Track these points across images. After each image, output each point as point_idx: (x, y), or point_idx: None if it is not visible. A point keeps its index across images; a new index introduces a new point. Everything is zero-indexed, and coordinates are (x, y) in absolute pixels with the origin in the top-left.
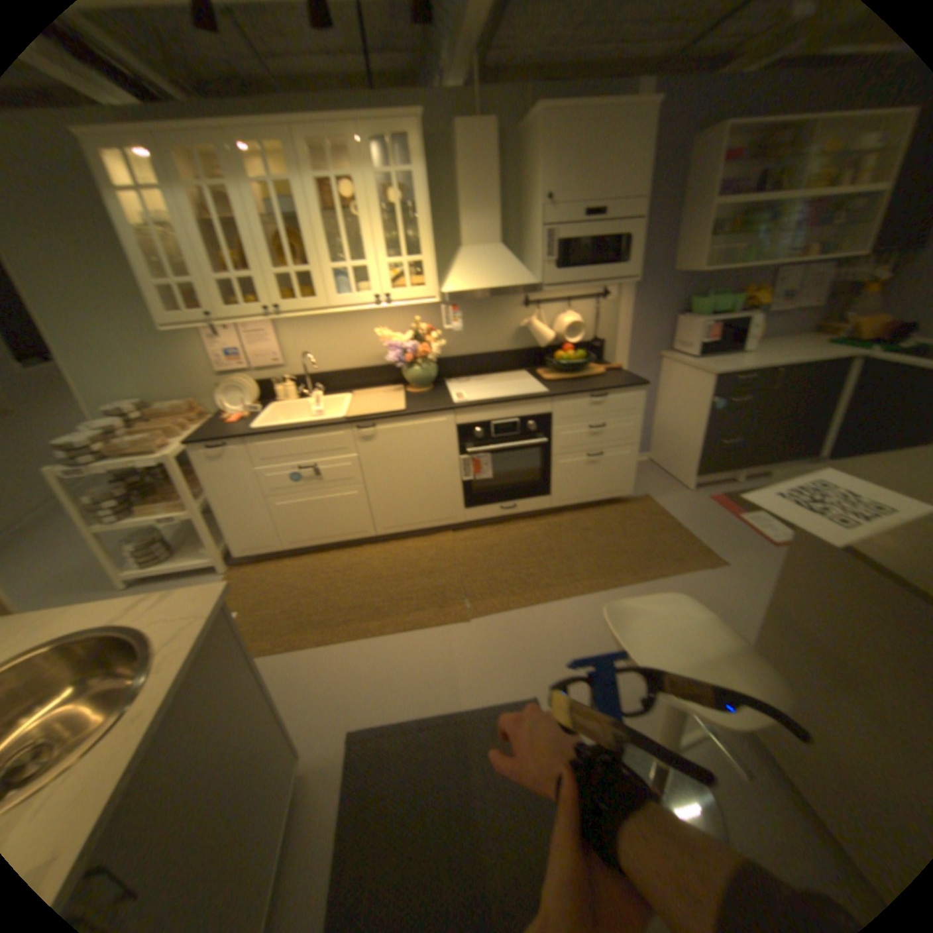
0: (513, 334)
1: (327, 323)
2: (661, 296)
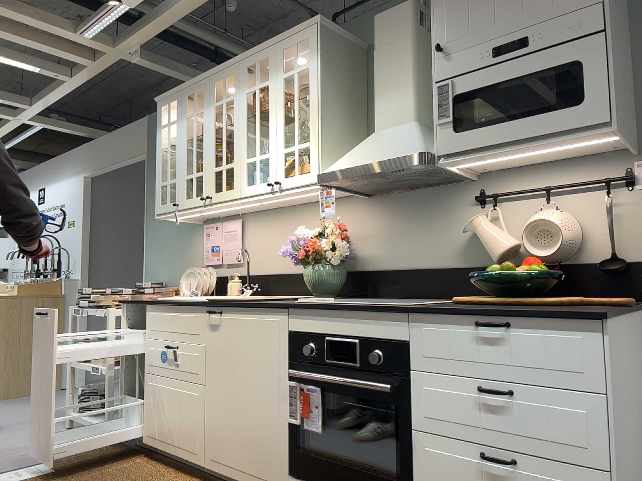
0: (463, 245)
1: (278, 226)
2: None
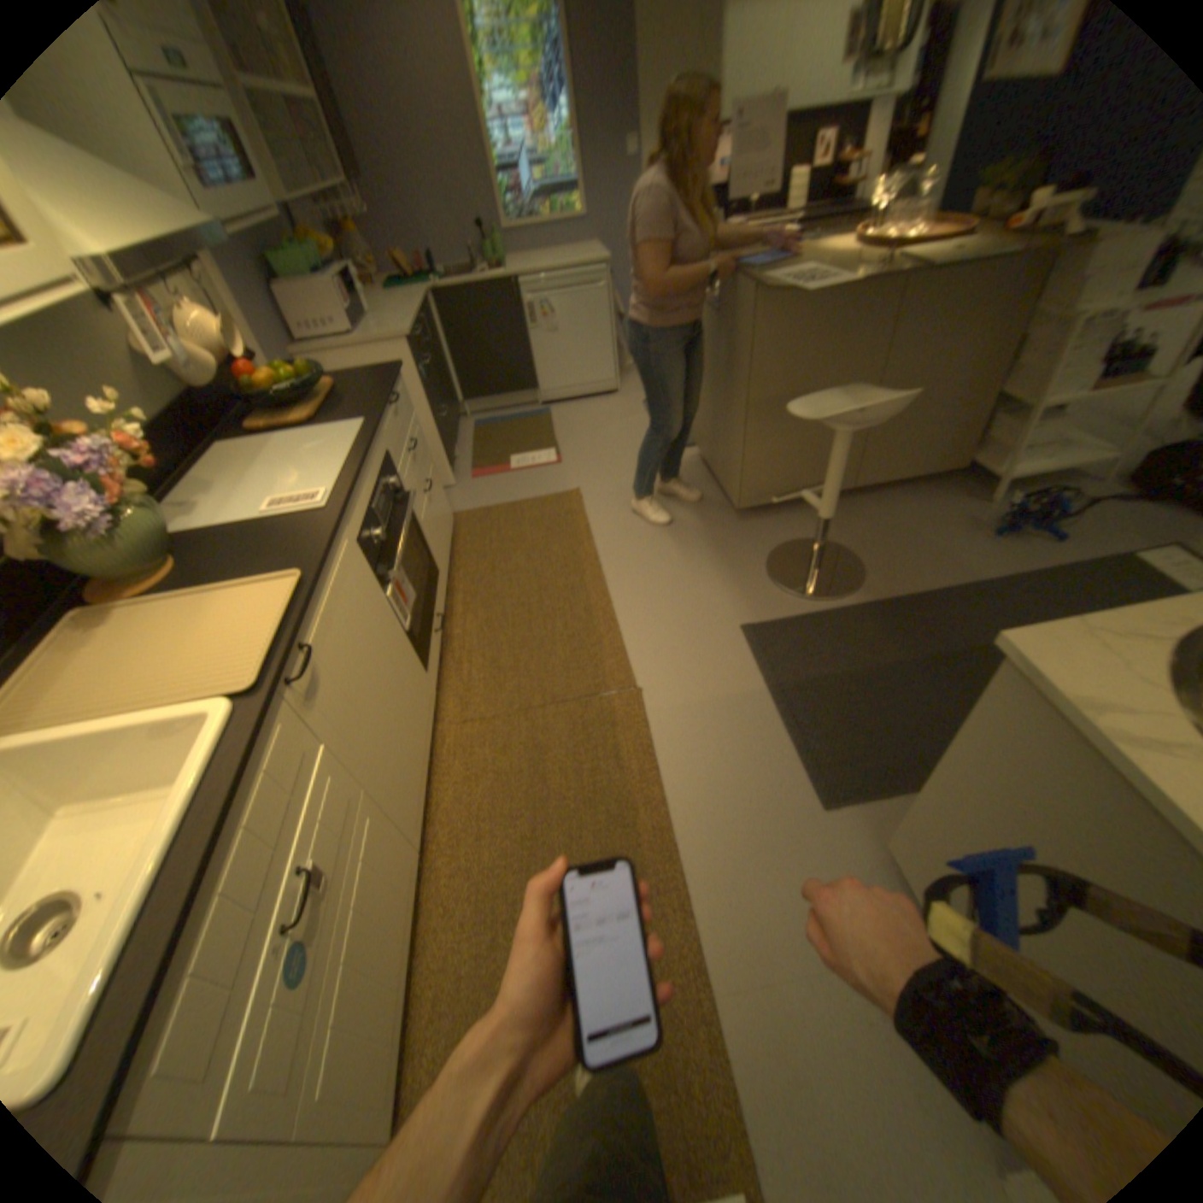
0: (137, 382)
1: None
2: (236, 261)
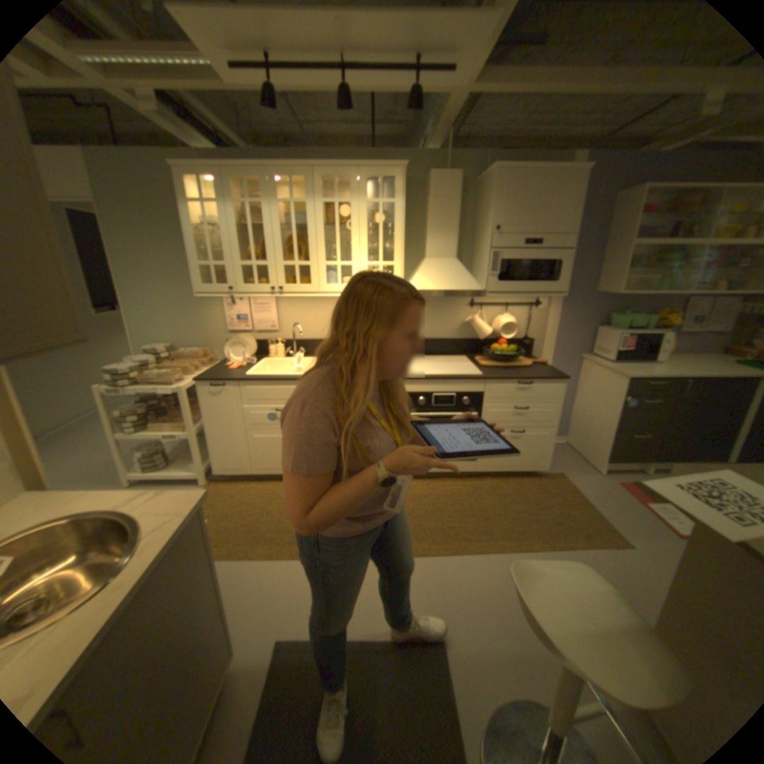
0: (460, 327)
1: (318, 304)
2: (586, 310)
